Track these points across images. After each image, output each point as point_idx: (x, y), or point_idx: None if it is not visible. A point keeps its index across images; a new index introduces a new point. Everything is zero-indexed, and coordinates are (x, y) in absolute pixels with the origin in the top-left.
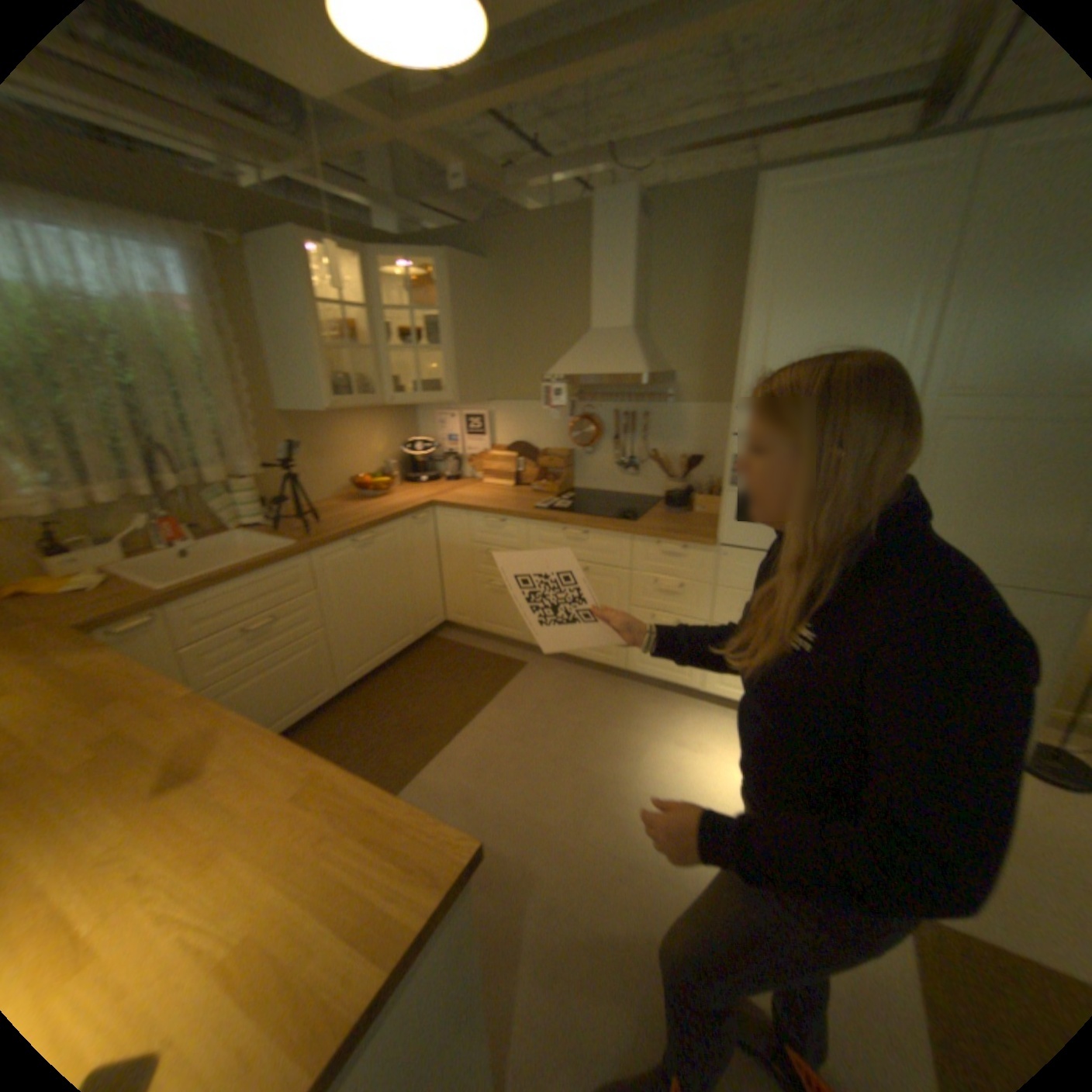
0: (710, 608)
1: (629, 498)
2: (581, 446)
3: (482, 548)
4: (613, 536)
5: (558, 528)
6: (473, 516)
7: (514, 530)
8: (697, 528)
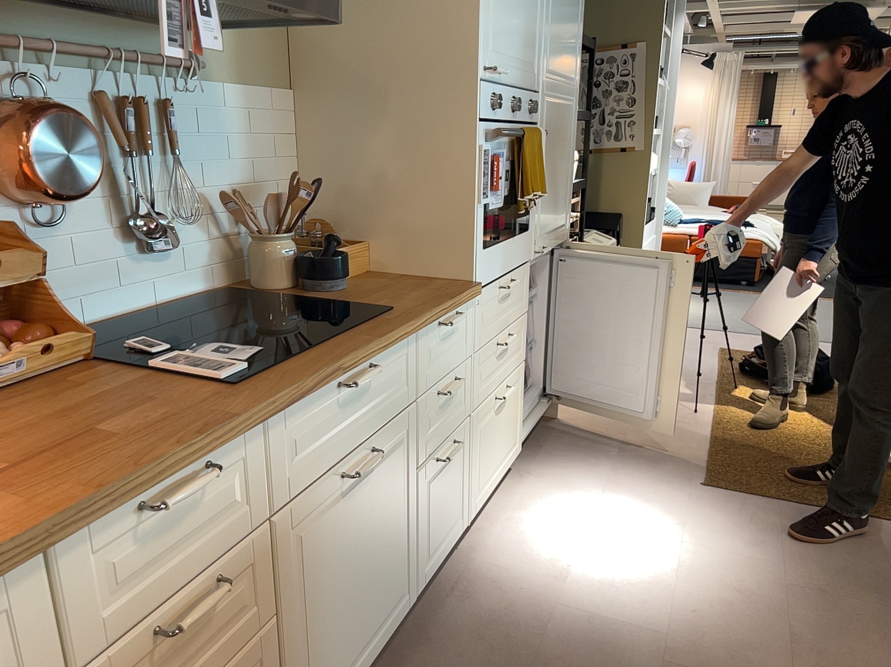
0: (470, 392)
1: (173, 312)
2: (8, 205)
3: (112, 659)
4: (397, 348)
5: (324, 392)
6: (61, 553)
7: (225, 483)
8: (427, 285)
